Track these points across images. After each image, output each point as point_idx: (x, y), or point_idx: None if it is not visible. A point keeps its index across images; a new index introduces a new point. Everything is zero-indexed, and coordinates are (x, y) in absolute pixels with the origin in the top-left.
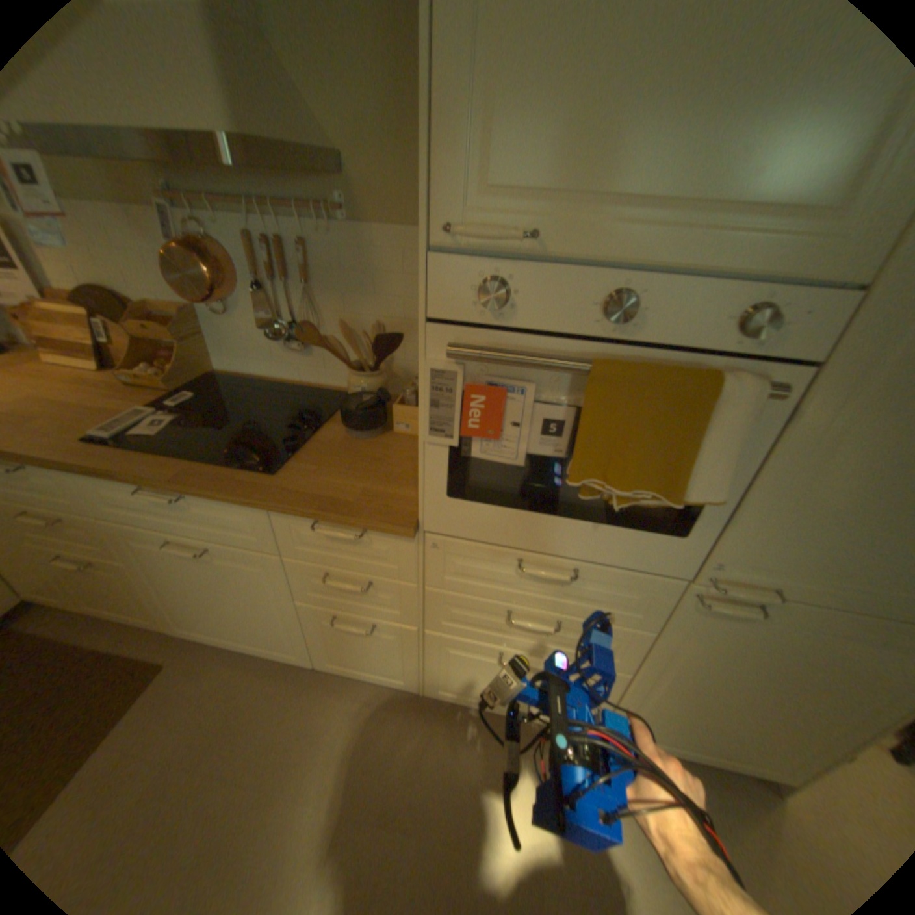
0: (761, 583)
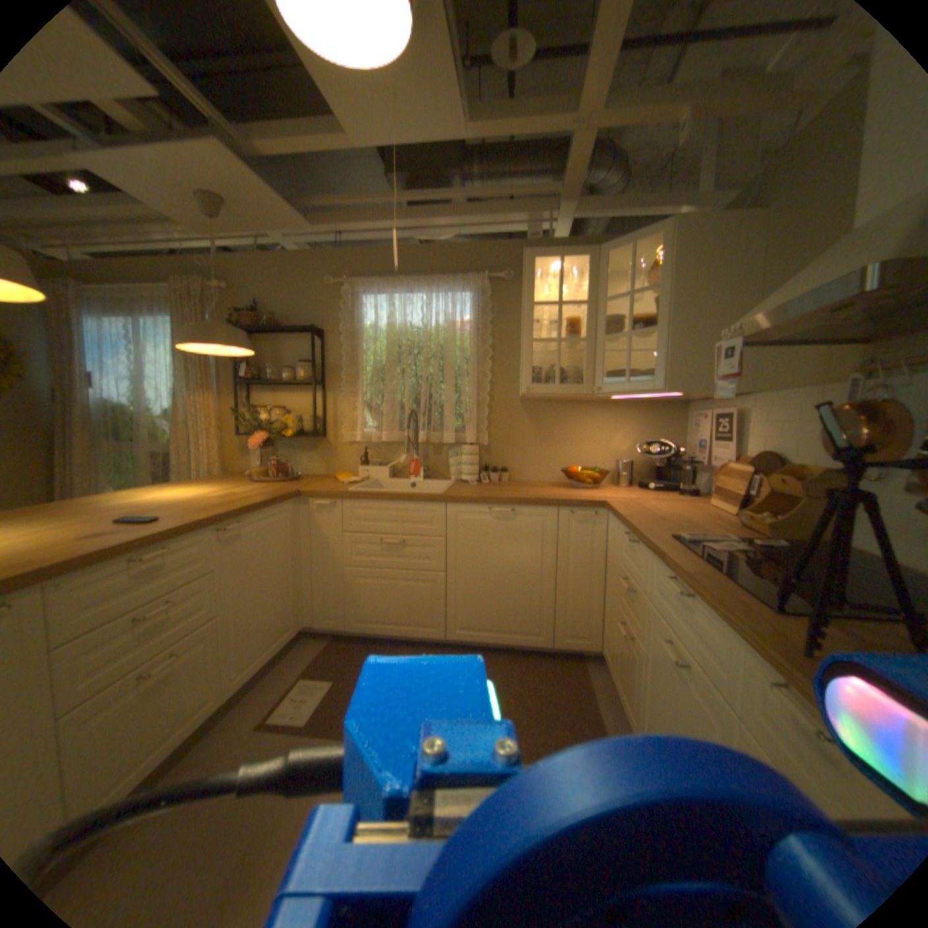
0: None
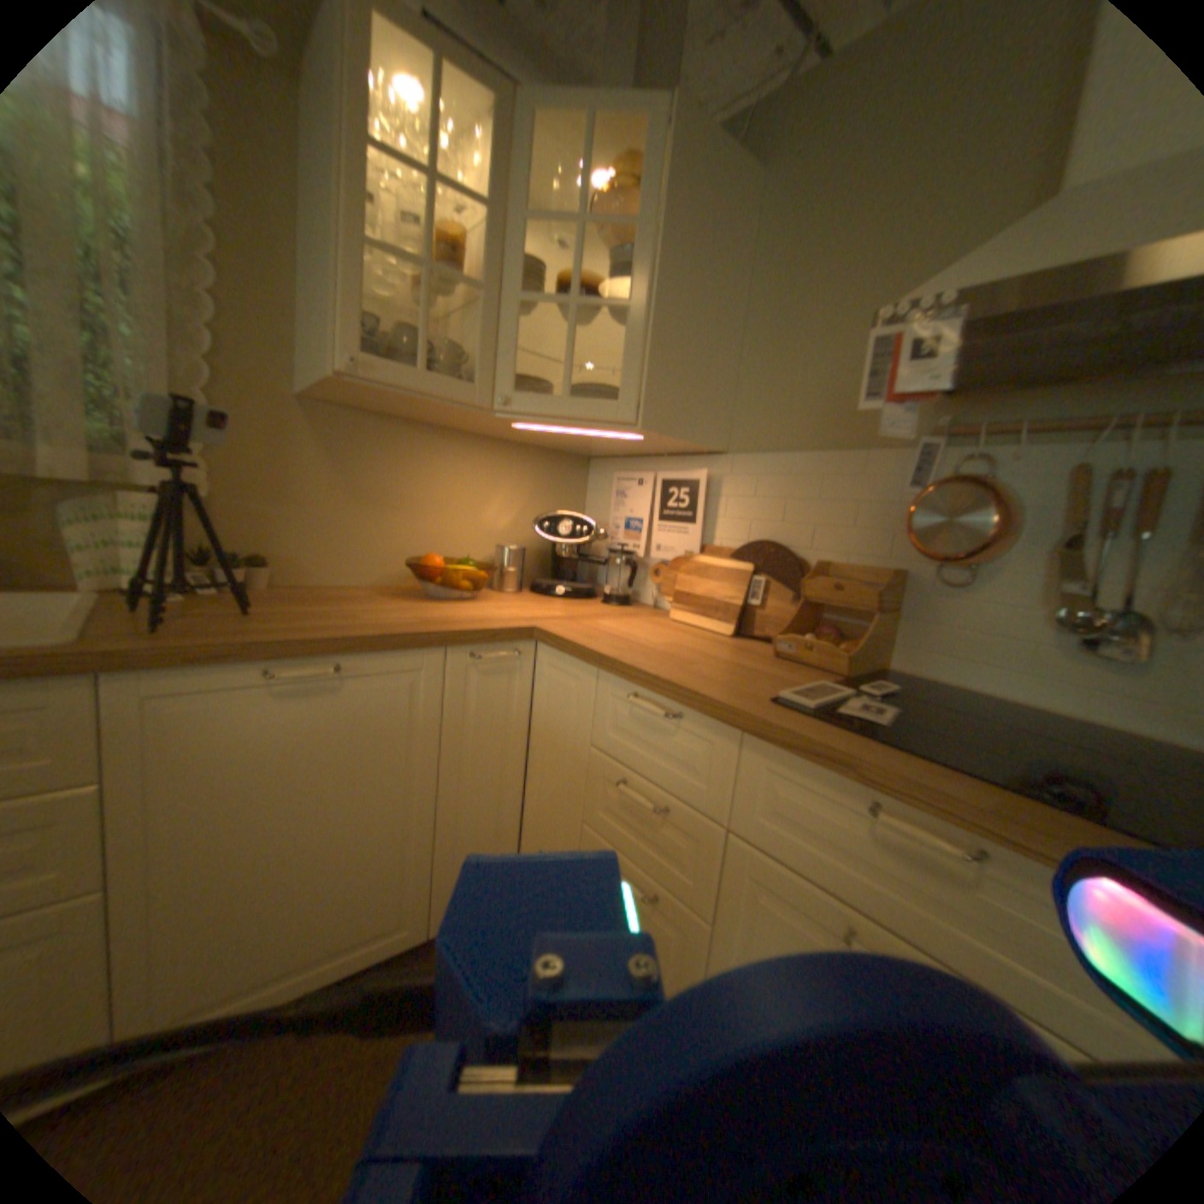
0: None
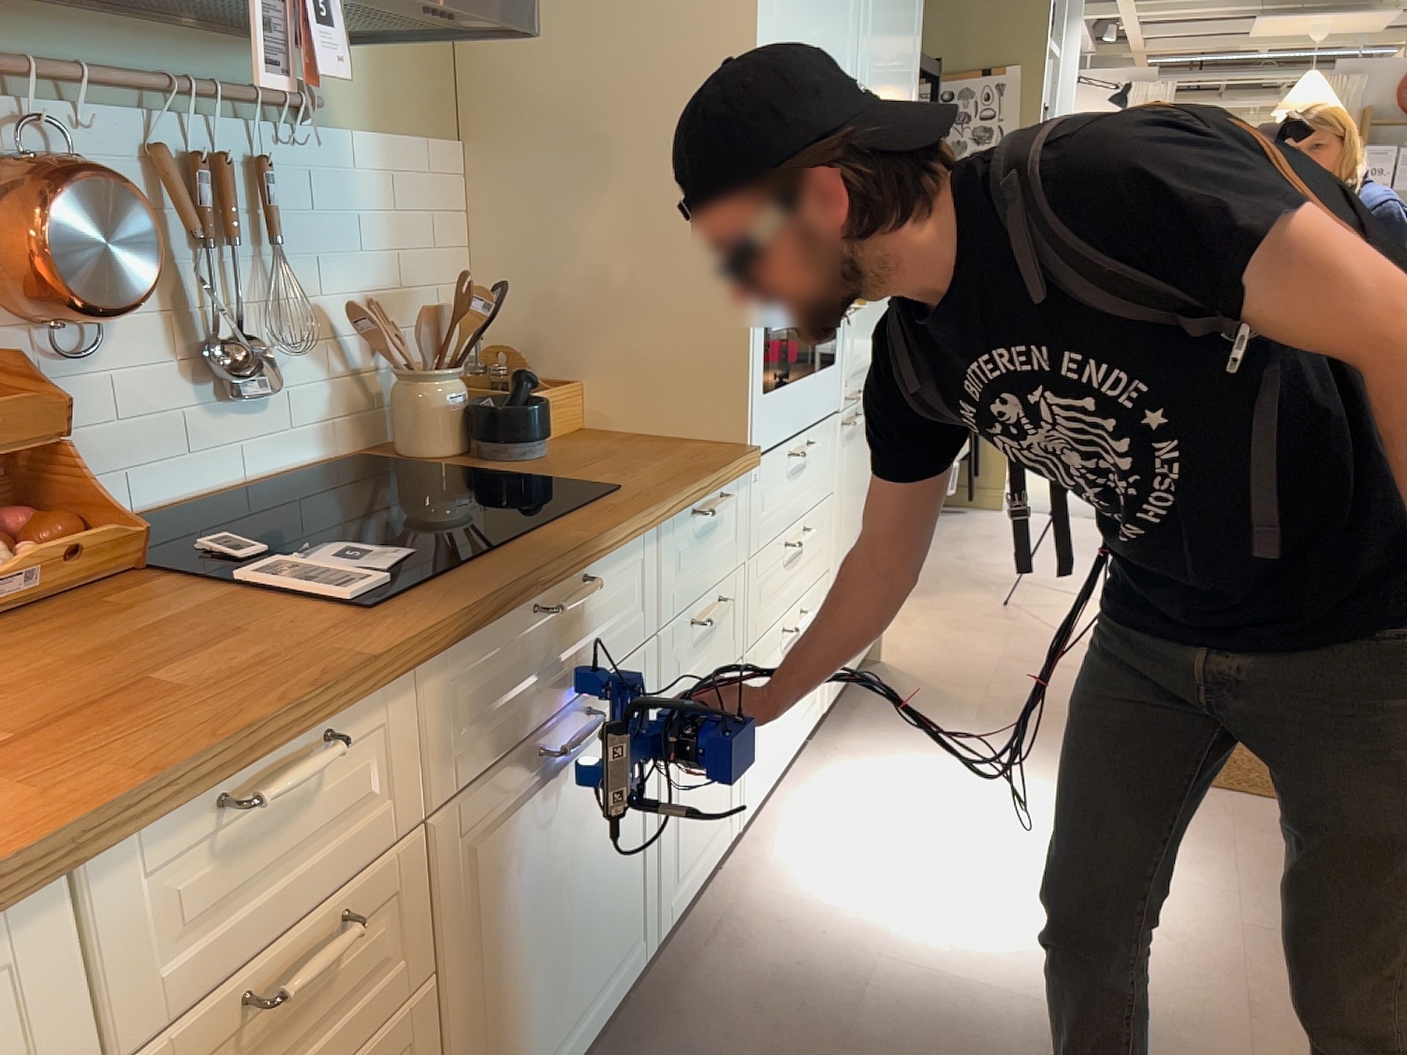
0: (854, 389)
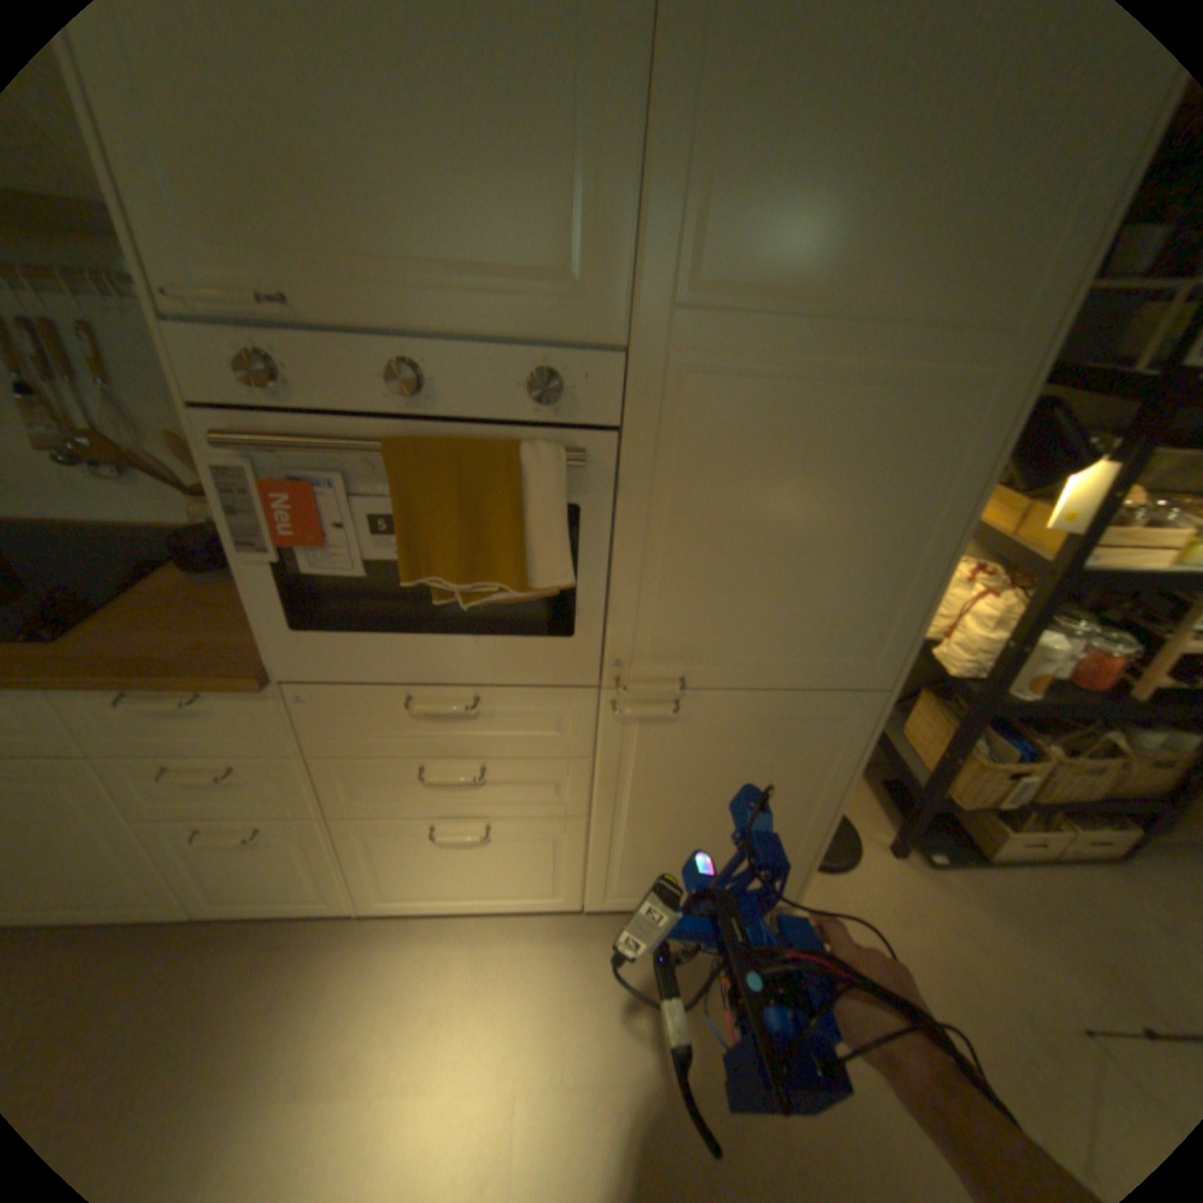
0: (662, 674)
